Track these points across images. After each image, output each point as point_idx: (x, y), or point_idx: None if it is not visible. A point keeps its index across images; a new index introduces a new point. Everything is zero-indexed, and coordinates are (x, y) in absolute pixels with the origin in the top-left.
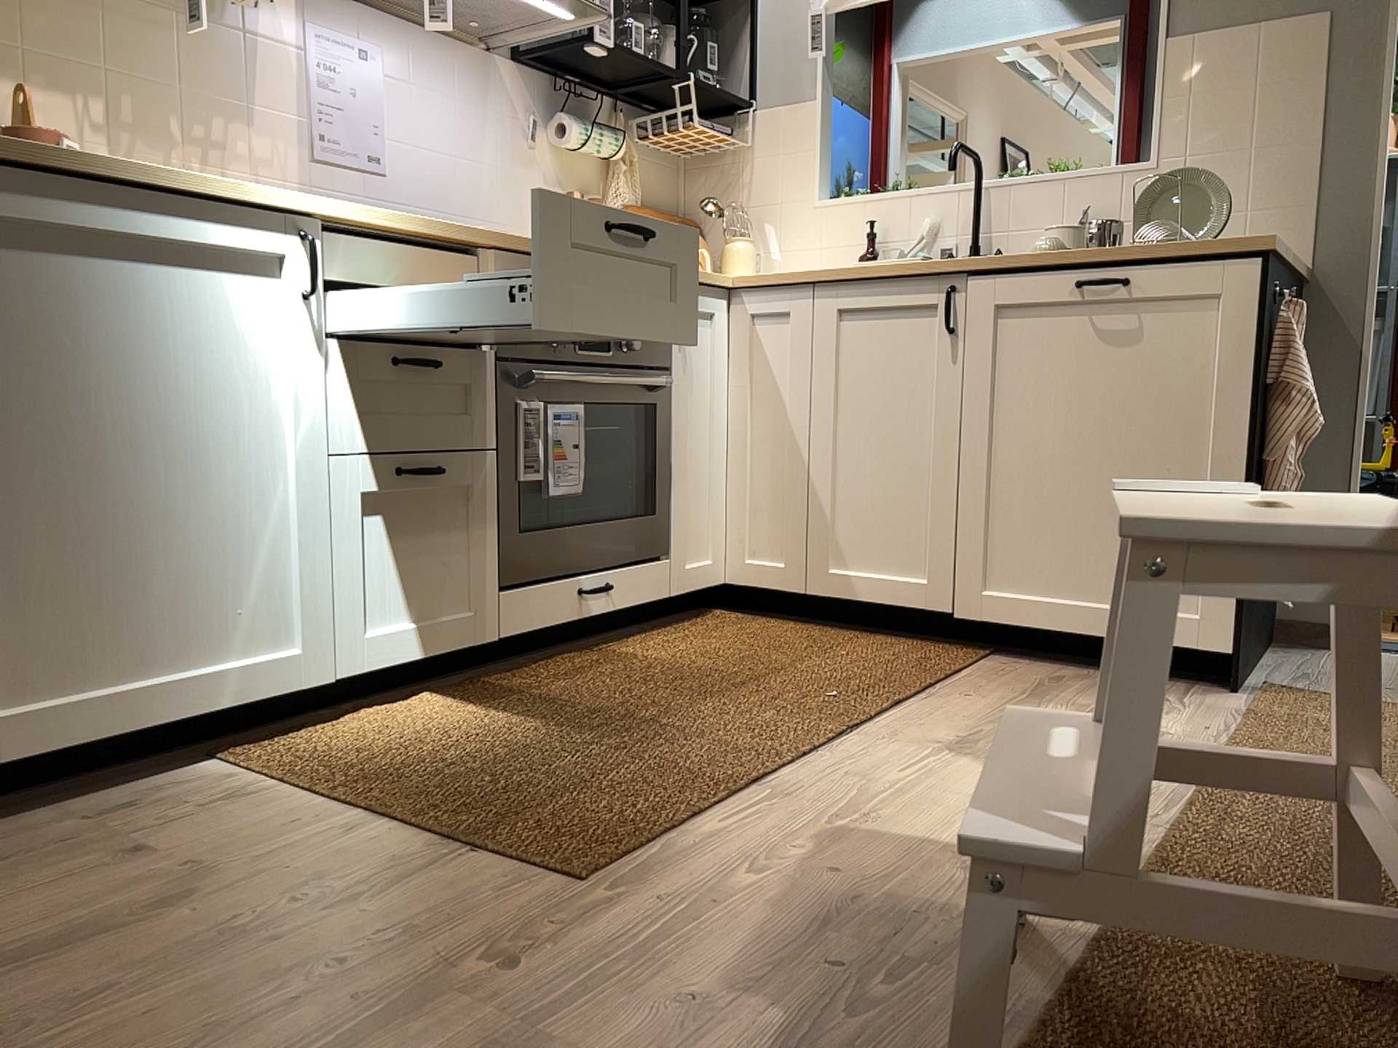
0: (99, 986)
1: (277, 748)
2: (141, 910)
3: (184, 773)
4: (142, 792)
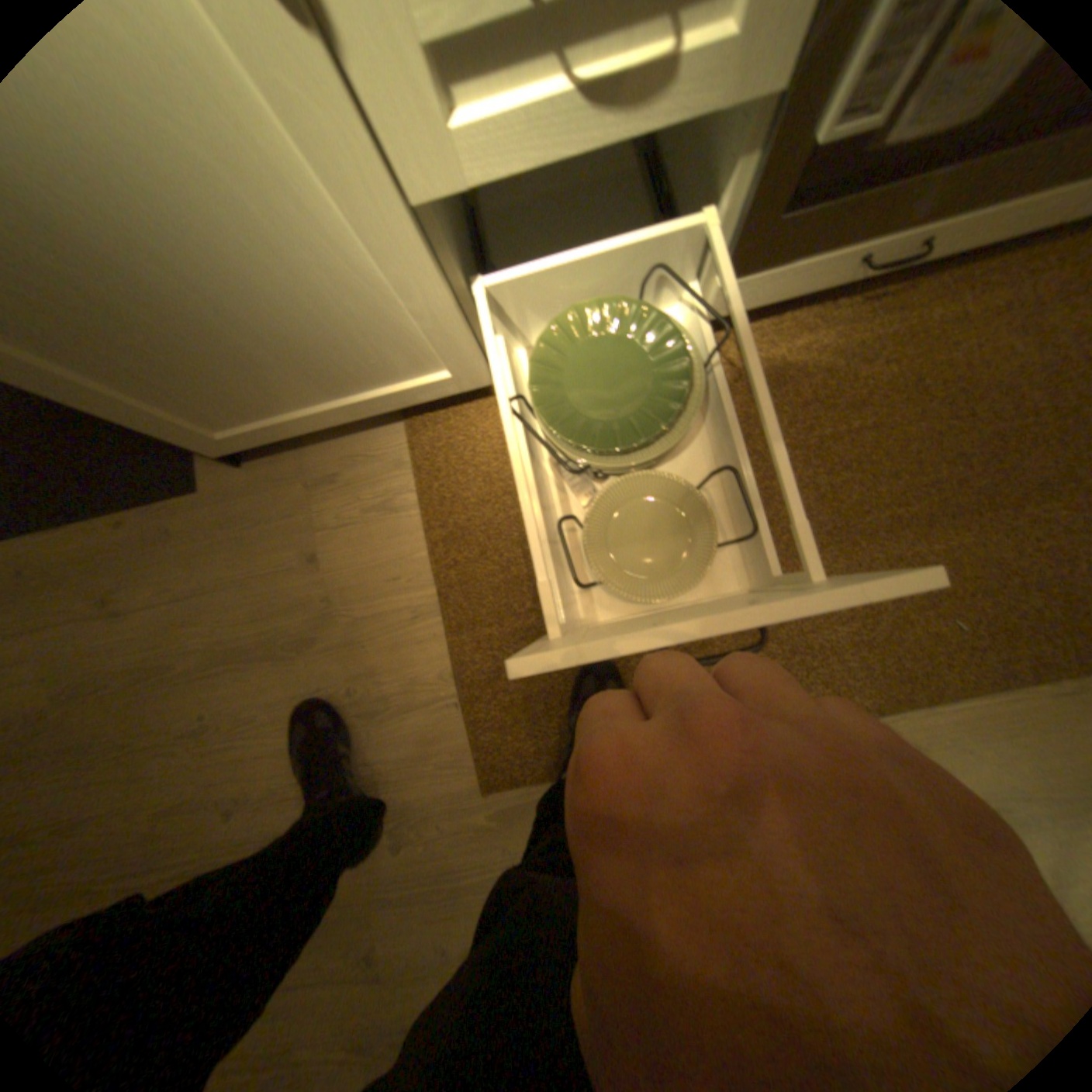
0: (248, 708)
1: (442, 420)
2: (285, 639)
3: (371, 435)
4: (340, 454)
